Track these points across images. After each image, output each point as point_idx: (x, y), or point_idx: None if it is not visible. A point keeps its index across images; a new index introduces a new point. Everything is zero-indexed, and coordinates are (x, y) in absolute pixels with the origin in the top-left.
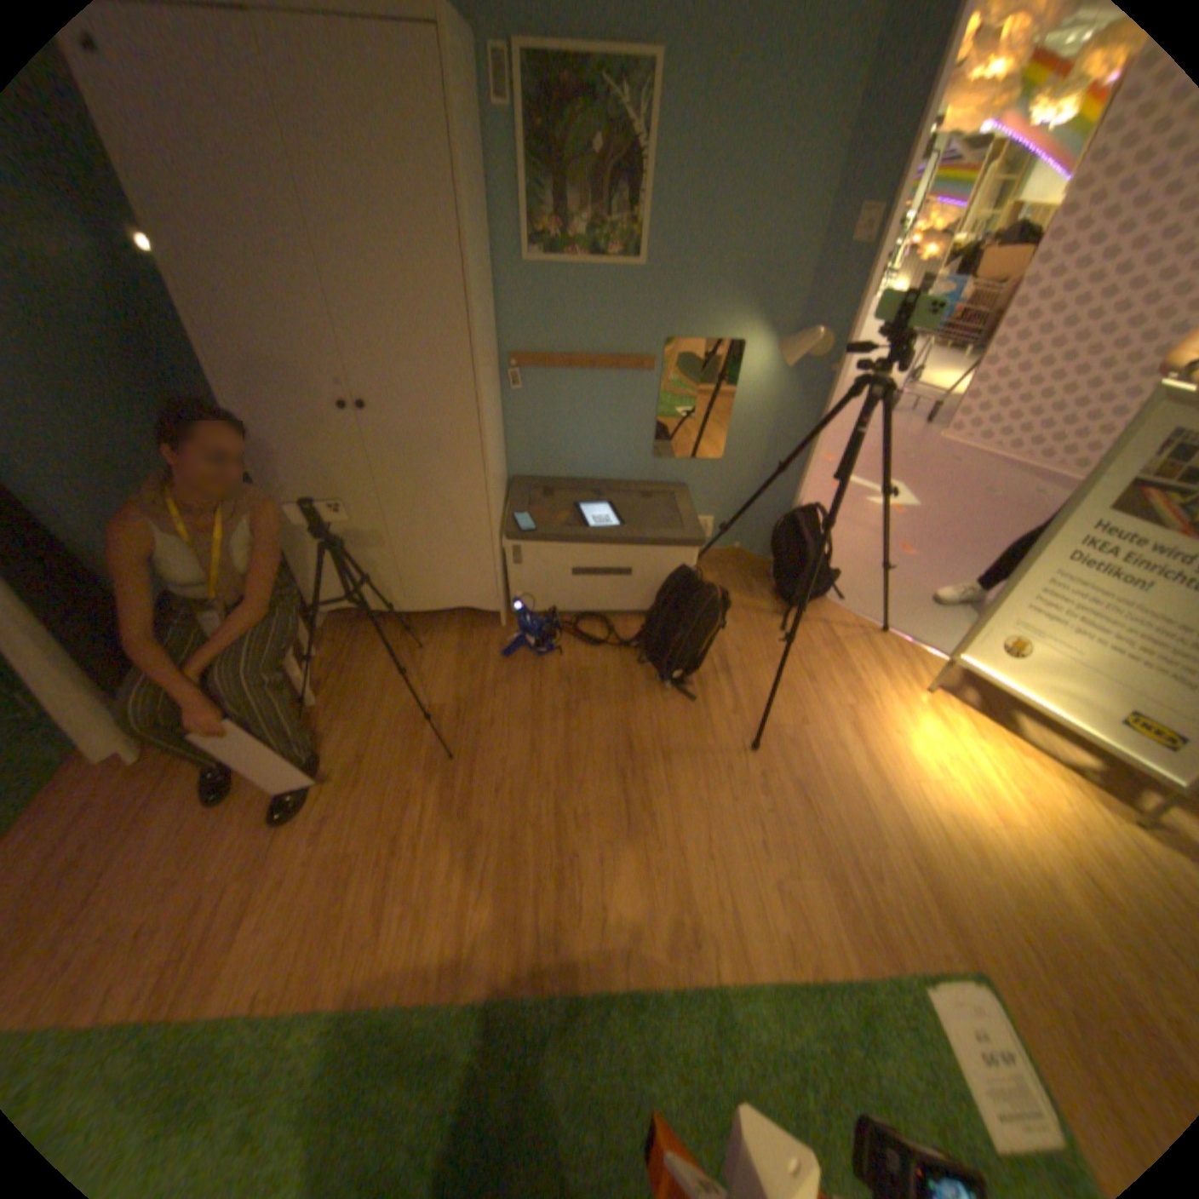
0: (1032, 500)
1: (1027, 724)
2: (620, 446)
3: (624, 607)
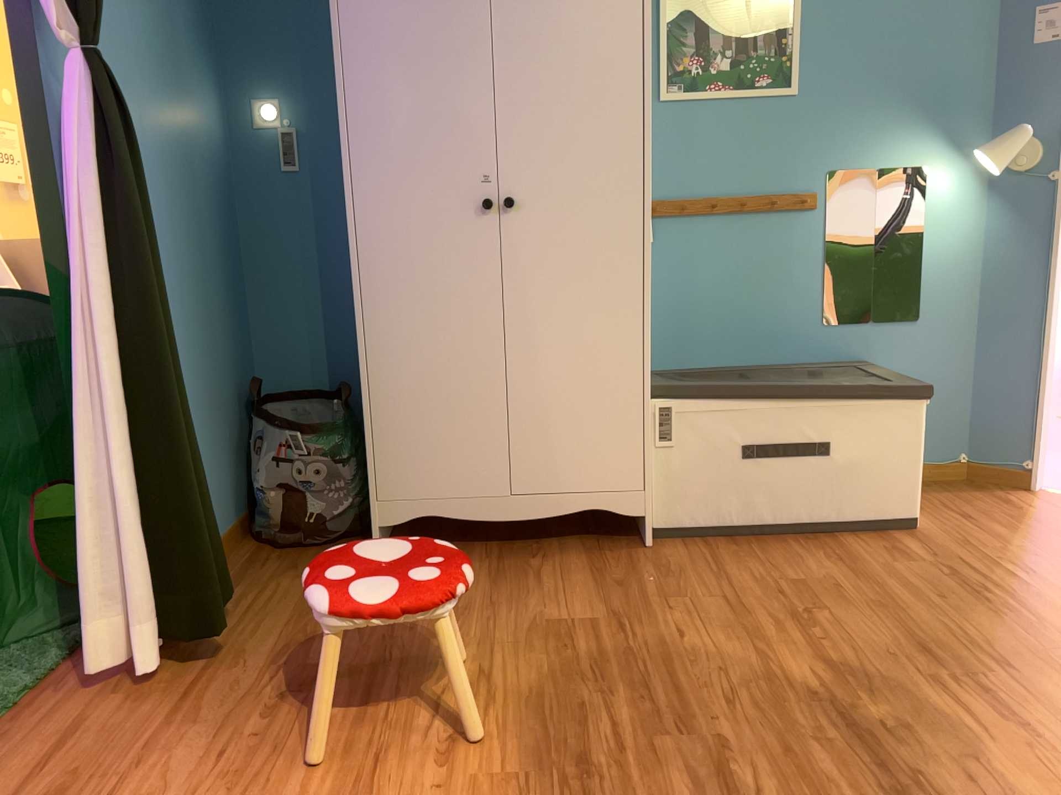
0: None
1: None
2: (778, 309)
3: (825, 513)
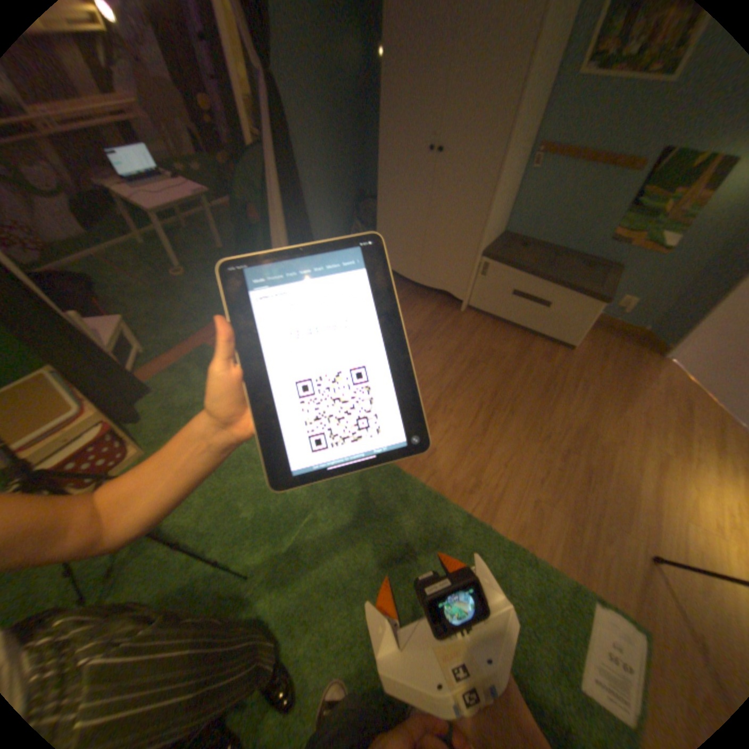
0: None
1: None
2: (590, 223)
3: (538, 328)
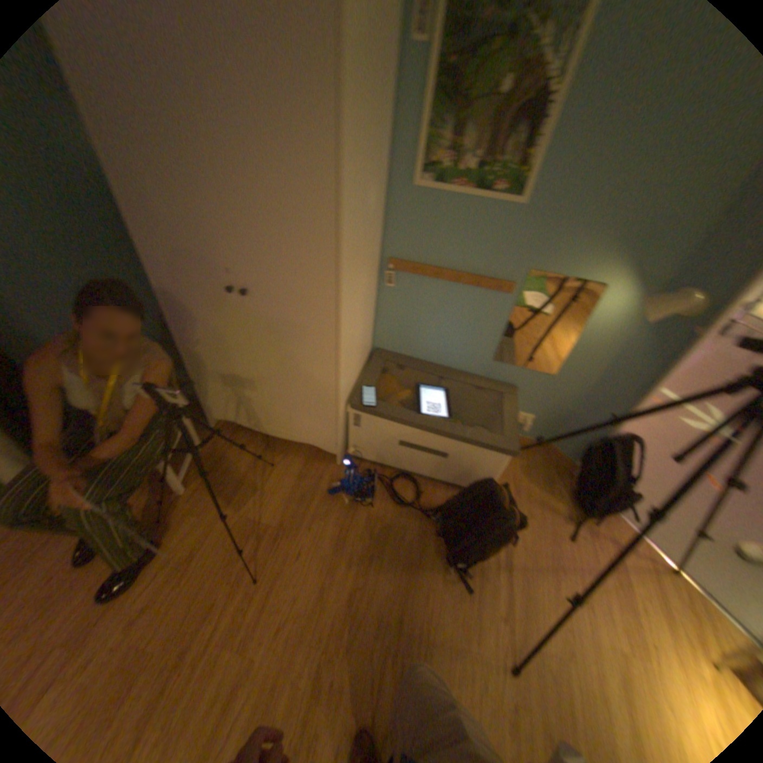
0: None
1: None
2: (466, 345)
3: (436, 477)
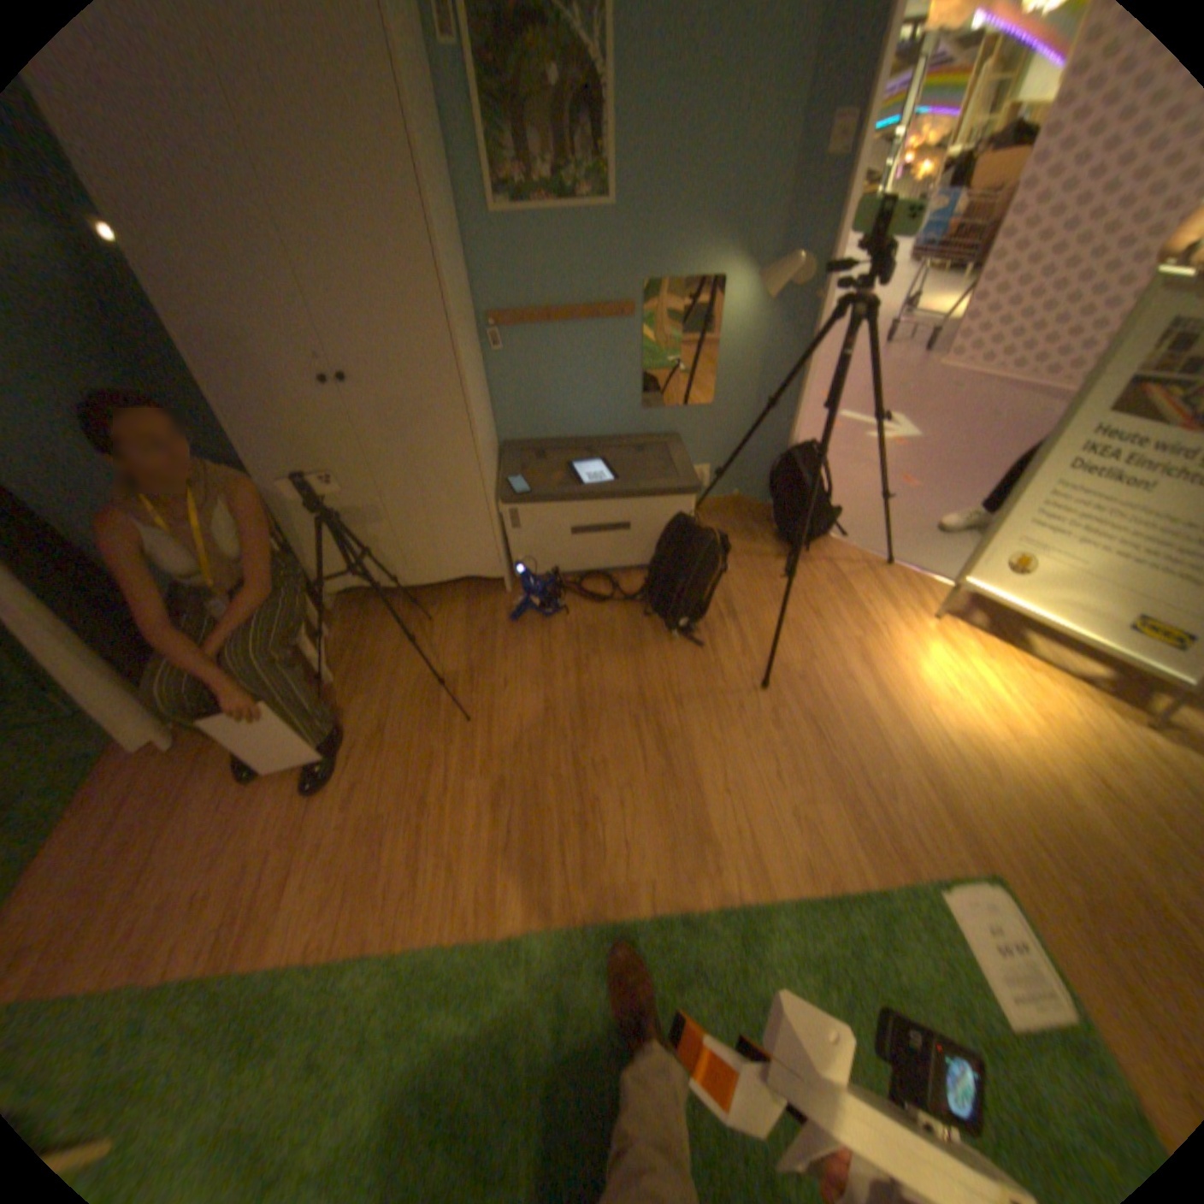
0: (1037, 419)
1: (1036, 640)
2: (607, 399)
3: (625, 562)
